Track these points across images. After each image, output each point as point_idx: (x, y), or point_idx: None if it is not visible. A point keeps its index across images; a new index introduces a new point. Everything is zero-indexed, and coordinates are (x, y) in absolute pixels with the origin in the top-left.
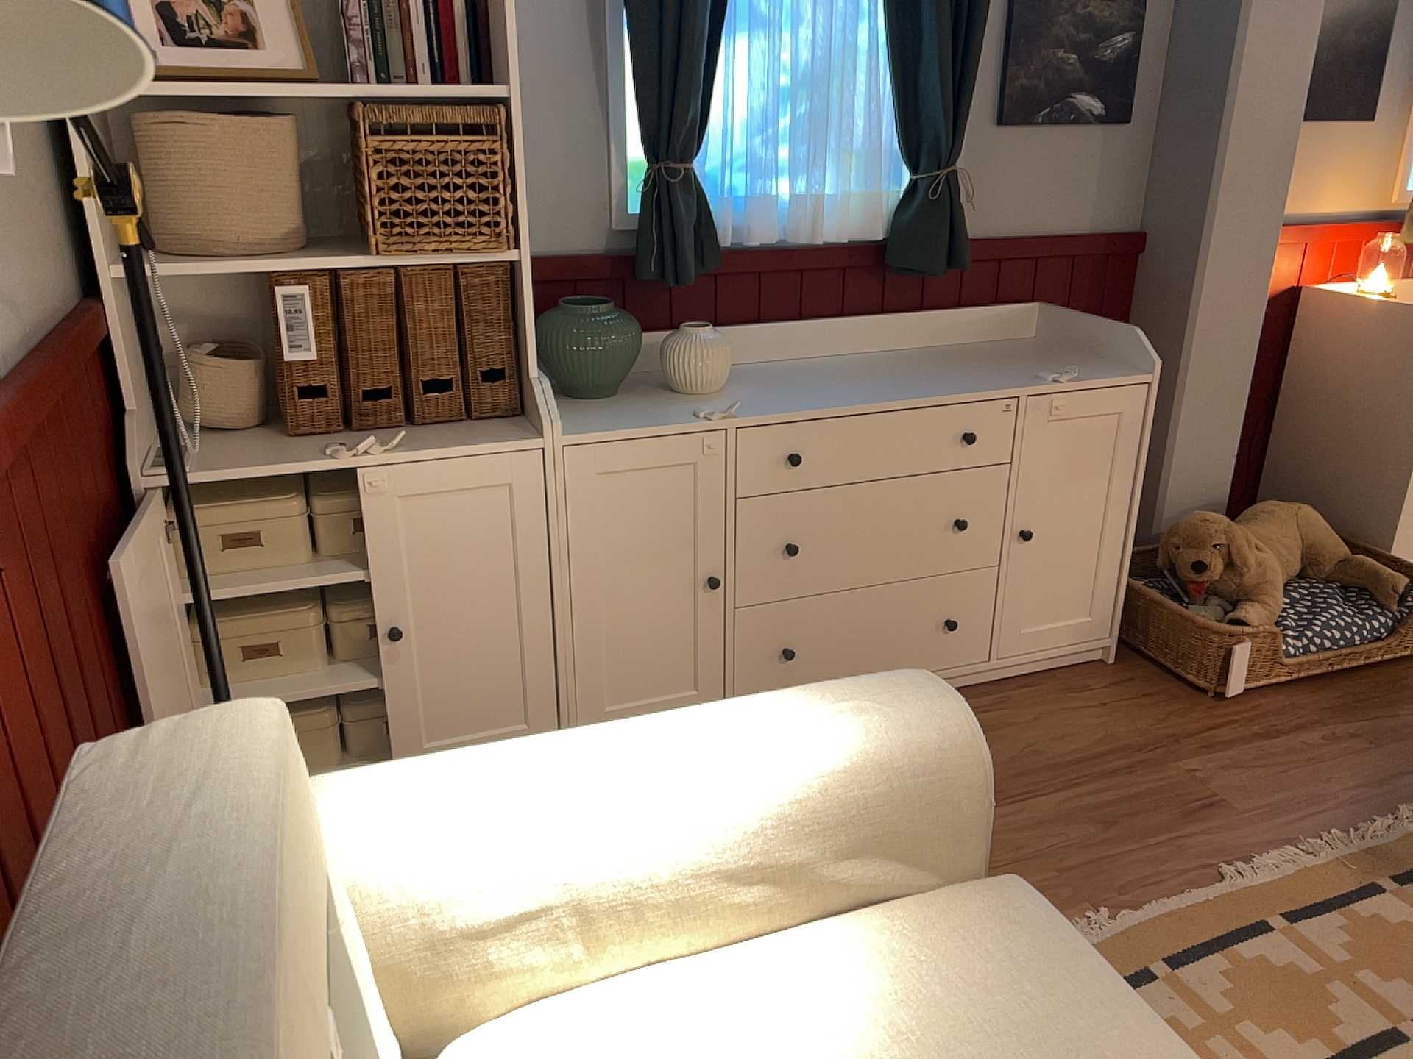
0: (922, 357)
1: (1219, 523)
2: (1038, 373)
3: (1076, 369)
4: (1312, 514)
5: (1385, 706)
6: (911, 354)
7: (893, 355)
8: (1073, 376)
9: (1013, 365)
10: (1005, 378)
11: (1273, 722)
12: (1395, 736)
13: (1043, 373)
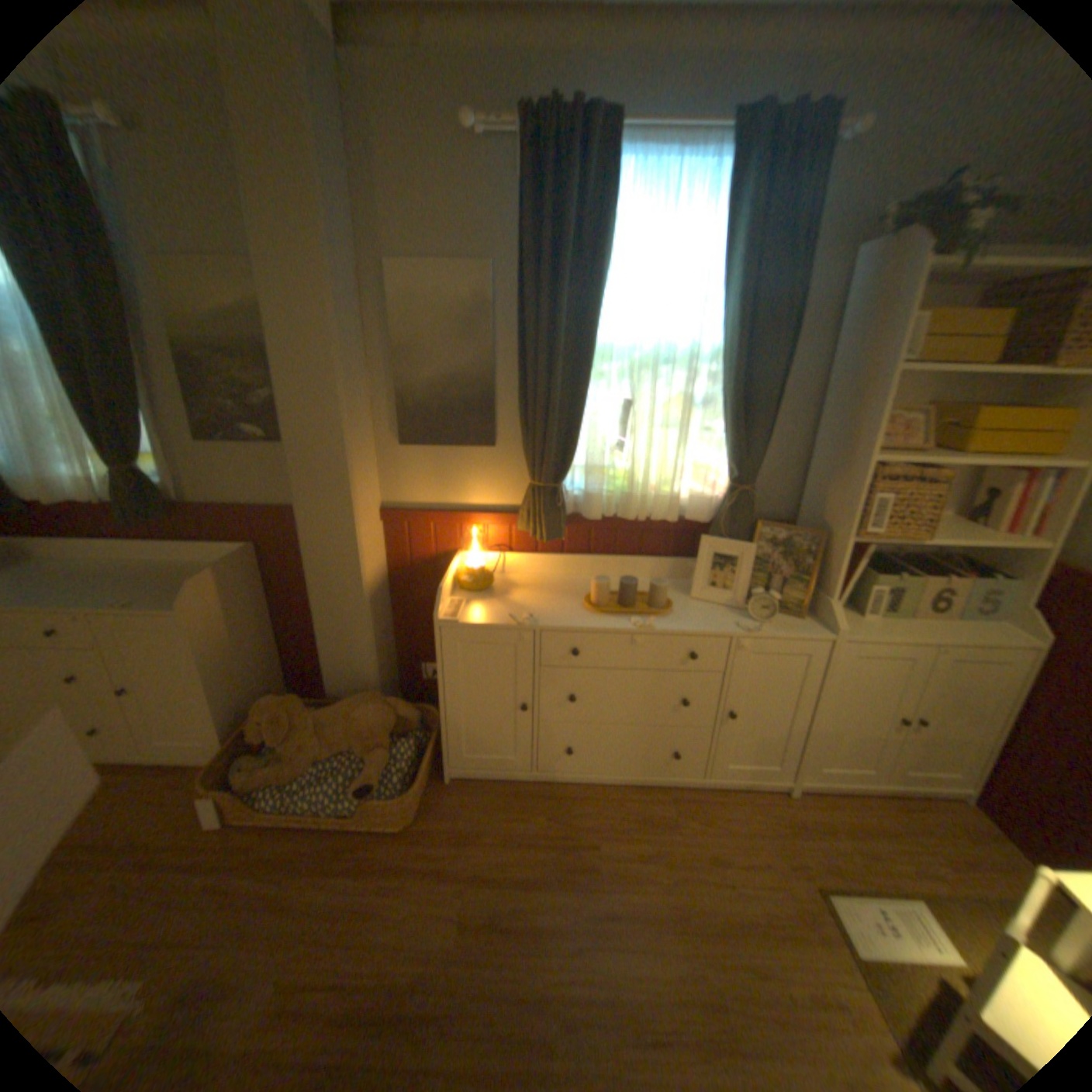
0: (143, 571)
1: (271, 709)
2: (132, 598)
3: (126, 602)
4: (367, 713)
5: (291, 875)
6: (152, 567)
7: (140, 566)
8: (135, 605)
9: (152, 587)
10: (104, 599)
11: (209, 860)
12: (243, 907)
13: (123, 599)
